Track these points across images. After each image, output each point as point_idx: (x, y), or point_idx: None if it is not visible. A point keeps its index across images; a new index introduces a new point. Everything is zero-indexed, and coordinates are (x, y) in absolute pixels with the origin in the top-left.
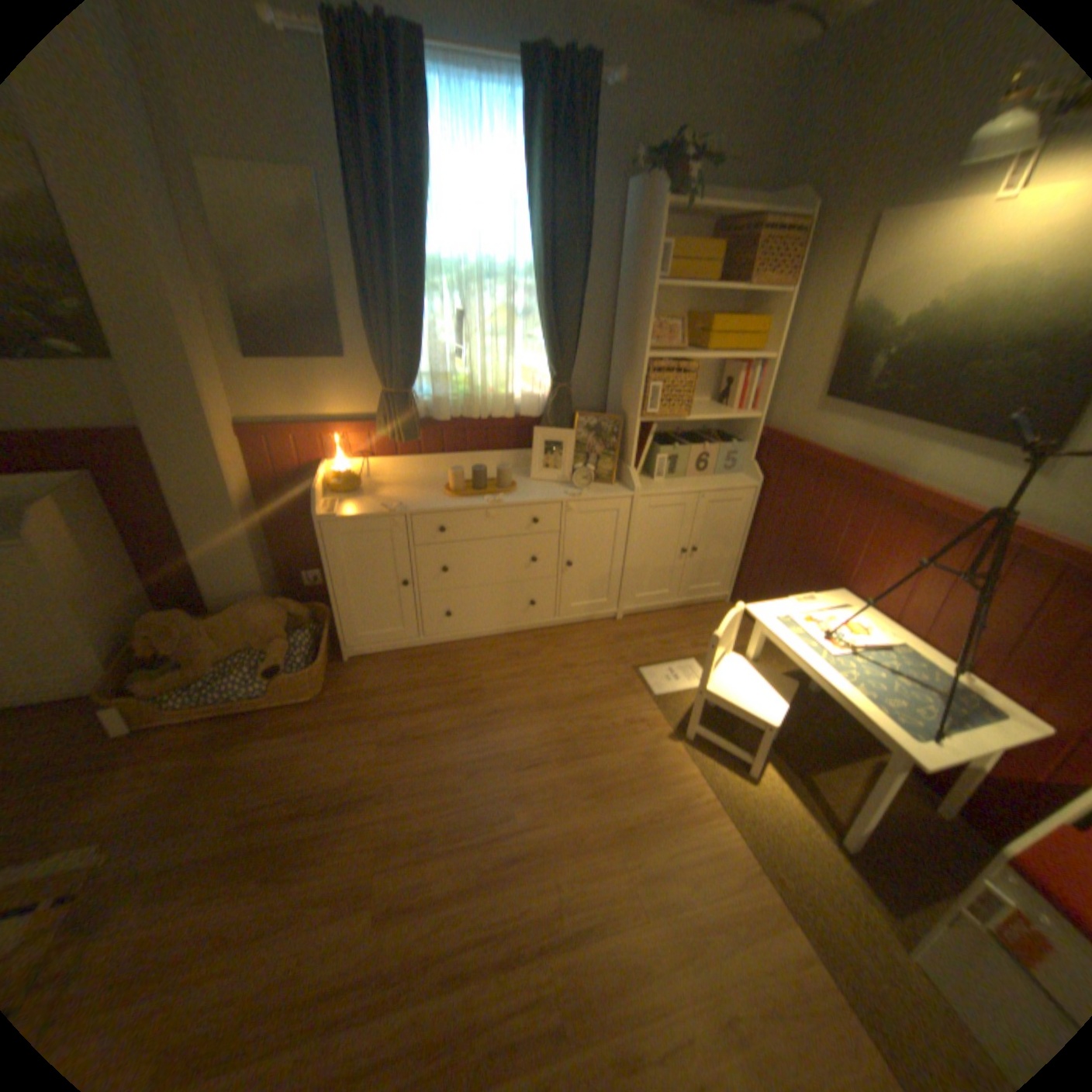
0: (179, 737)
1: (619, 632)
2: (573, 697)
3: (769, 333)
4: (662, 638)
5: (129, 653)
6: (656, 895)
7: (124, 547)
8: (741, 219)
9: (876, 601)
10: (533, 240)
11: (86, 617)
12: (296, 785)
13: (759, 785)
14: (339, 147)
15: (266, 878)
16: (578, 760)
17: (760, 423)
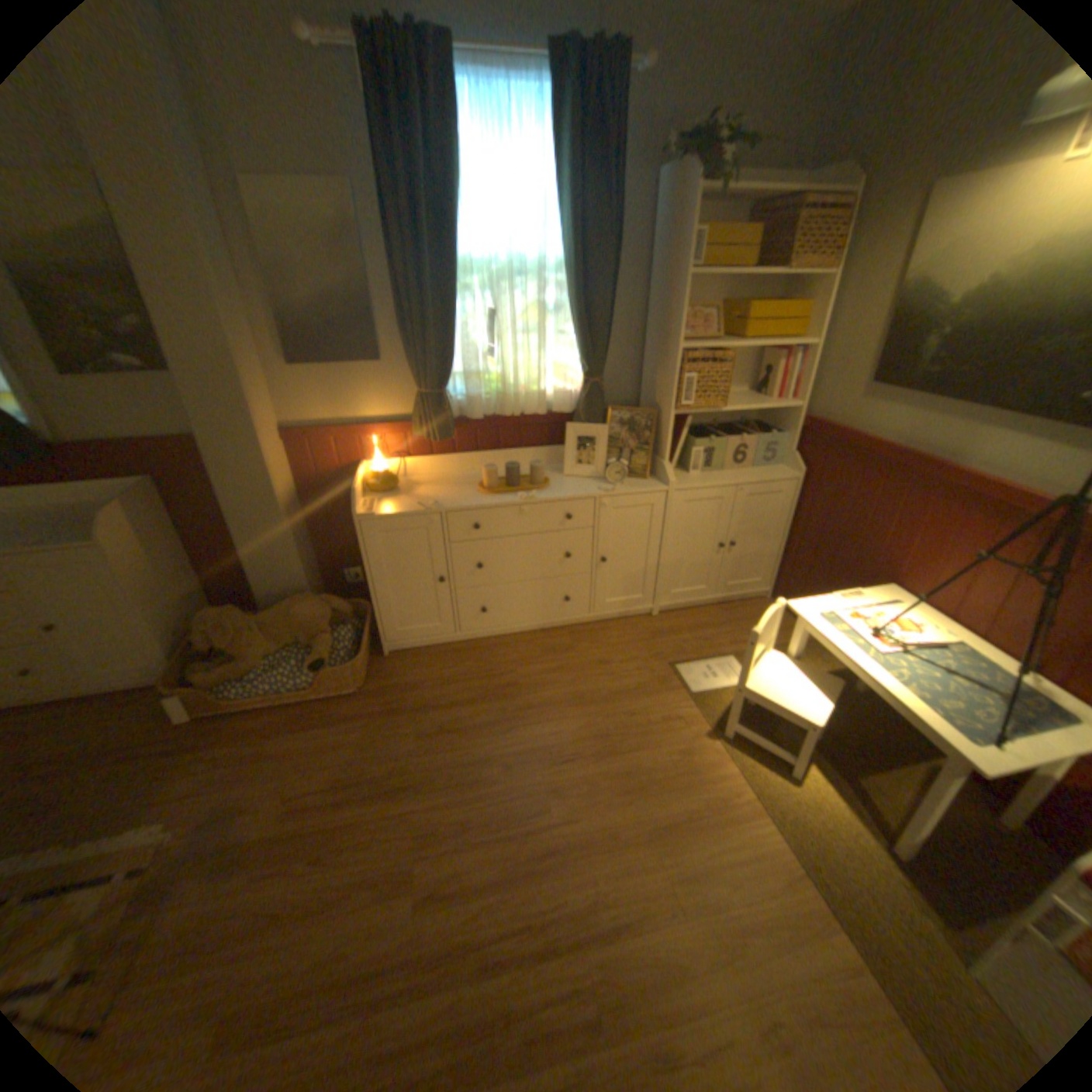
0: (234, 726)
1: (655, 629)
2: (609, 694)
3: (810, 319)
4: (699, 635)
5: (188, 647)
6: (694, 895)
7: (183, 548)
8: (779, 201)
9: (929, 597)
10: (564, 236)
11: (151, 613)
12: (341, 774)
13: (802, 787)
14: (373, 156)
15: (314, 862)
16: (614, 756)
17: (801, 412)
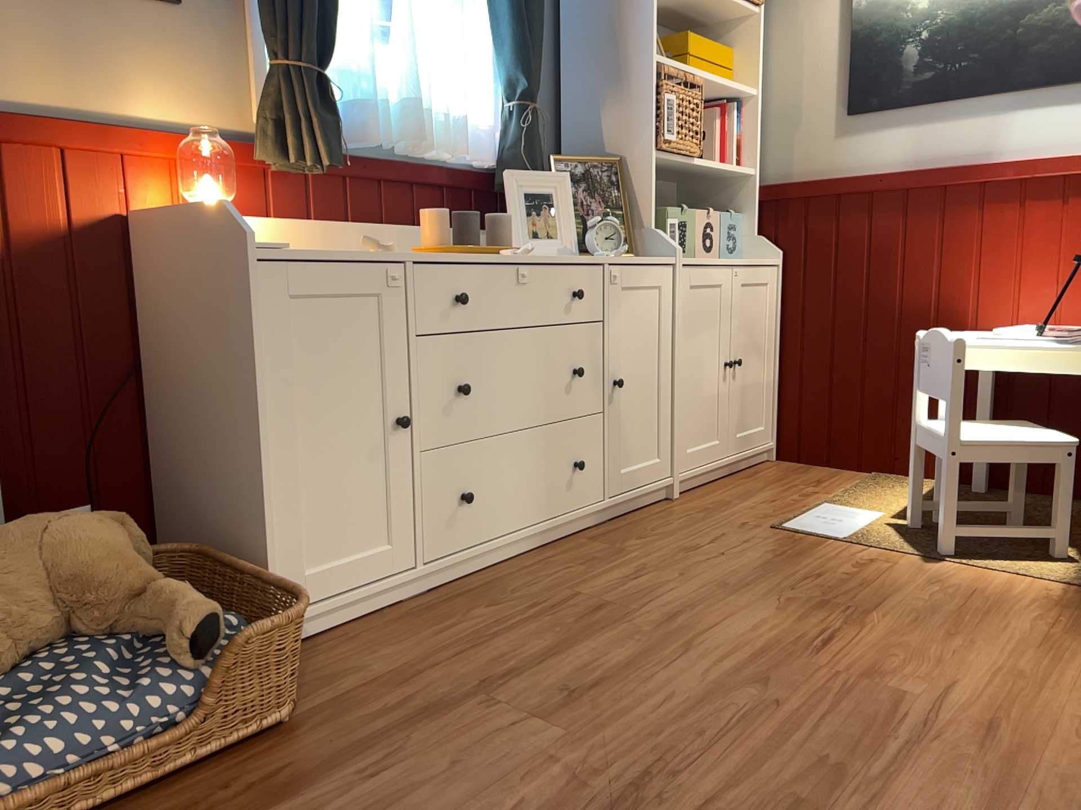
0: None
1: (696, 507)
2: (750, 568)
3: (735, 69)
4: (755, 498)
5: None
6: None
7: None
8: None
9: (1012, 320)
10: None
11: None
12: None
13: (1072, 559)
14: None
15: None
16: (866, 612)
17: (755, 180)
